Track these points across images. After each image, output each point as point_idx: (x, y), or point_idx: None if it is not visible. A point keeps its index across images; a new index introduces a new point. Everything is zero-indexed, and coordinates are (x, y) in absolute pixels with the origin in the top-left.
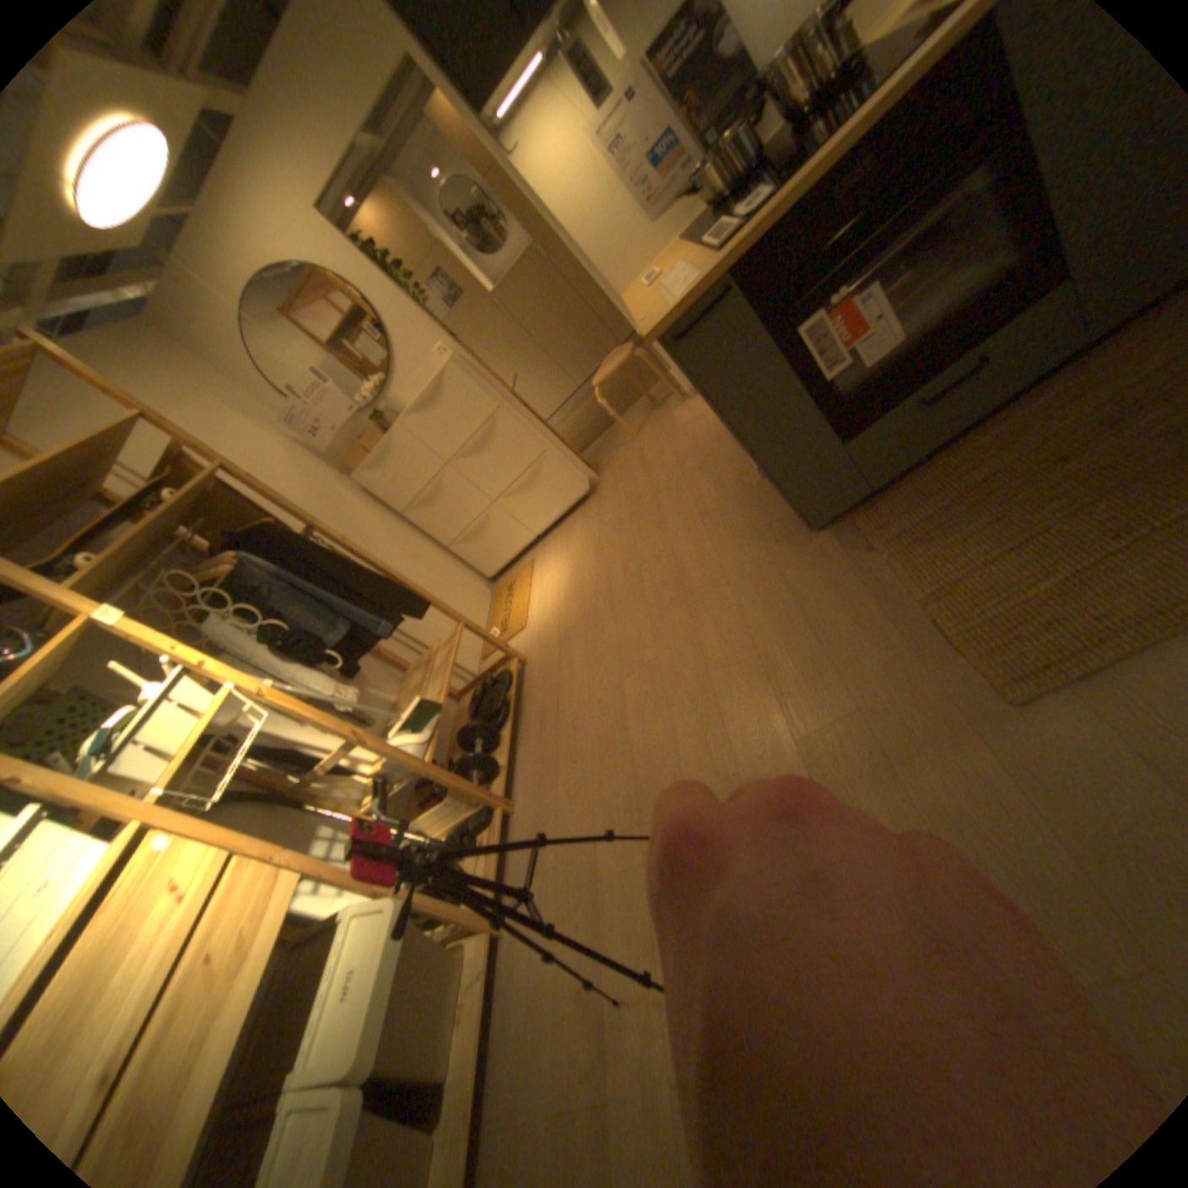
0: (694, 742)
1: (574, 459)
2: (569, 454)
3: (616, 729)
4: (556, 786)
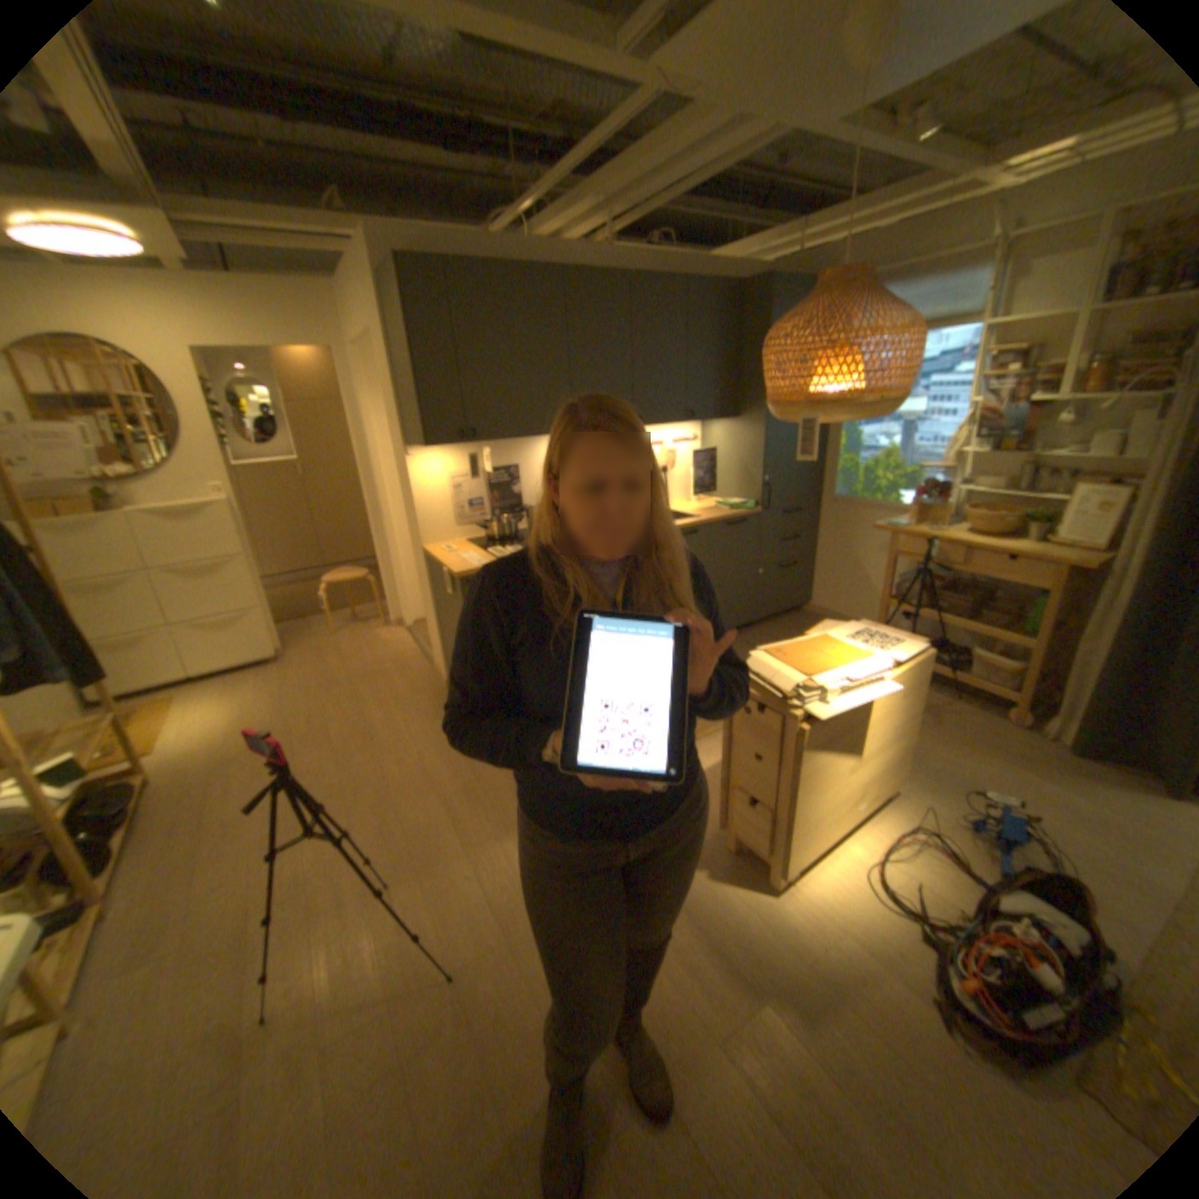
0: (370, 837)
1: (271, 630)
2: (269, 624)
3: (285, 836)
4: (190, 888)
